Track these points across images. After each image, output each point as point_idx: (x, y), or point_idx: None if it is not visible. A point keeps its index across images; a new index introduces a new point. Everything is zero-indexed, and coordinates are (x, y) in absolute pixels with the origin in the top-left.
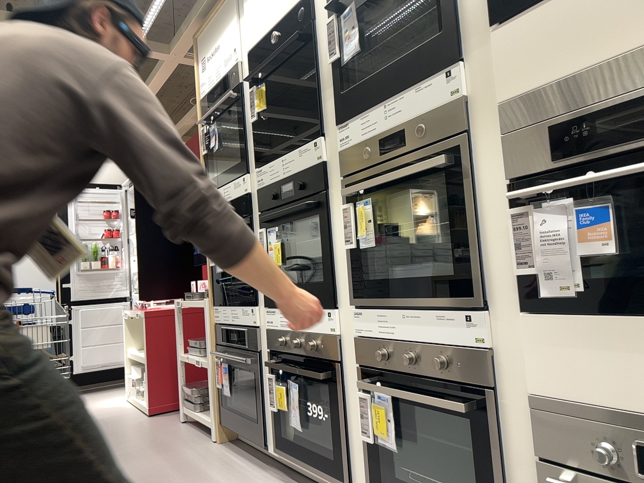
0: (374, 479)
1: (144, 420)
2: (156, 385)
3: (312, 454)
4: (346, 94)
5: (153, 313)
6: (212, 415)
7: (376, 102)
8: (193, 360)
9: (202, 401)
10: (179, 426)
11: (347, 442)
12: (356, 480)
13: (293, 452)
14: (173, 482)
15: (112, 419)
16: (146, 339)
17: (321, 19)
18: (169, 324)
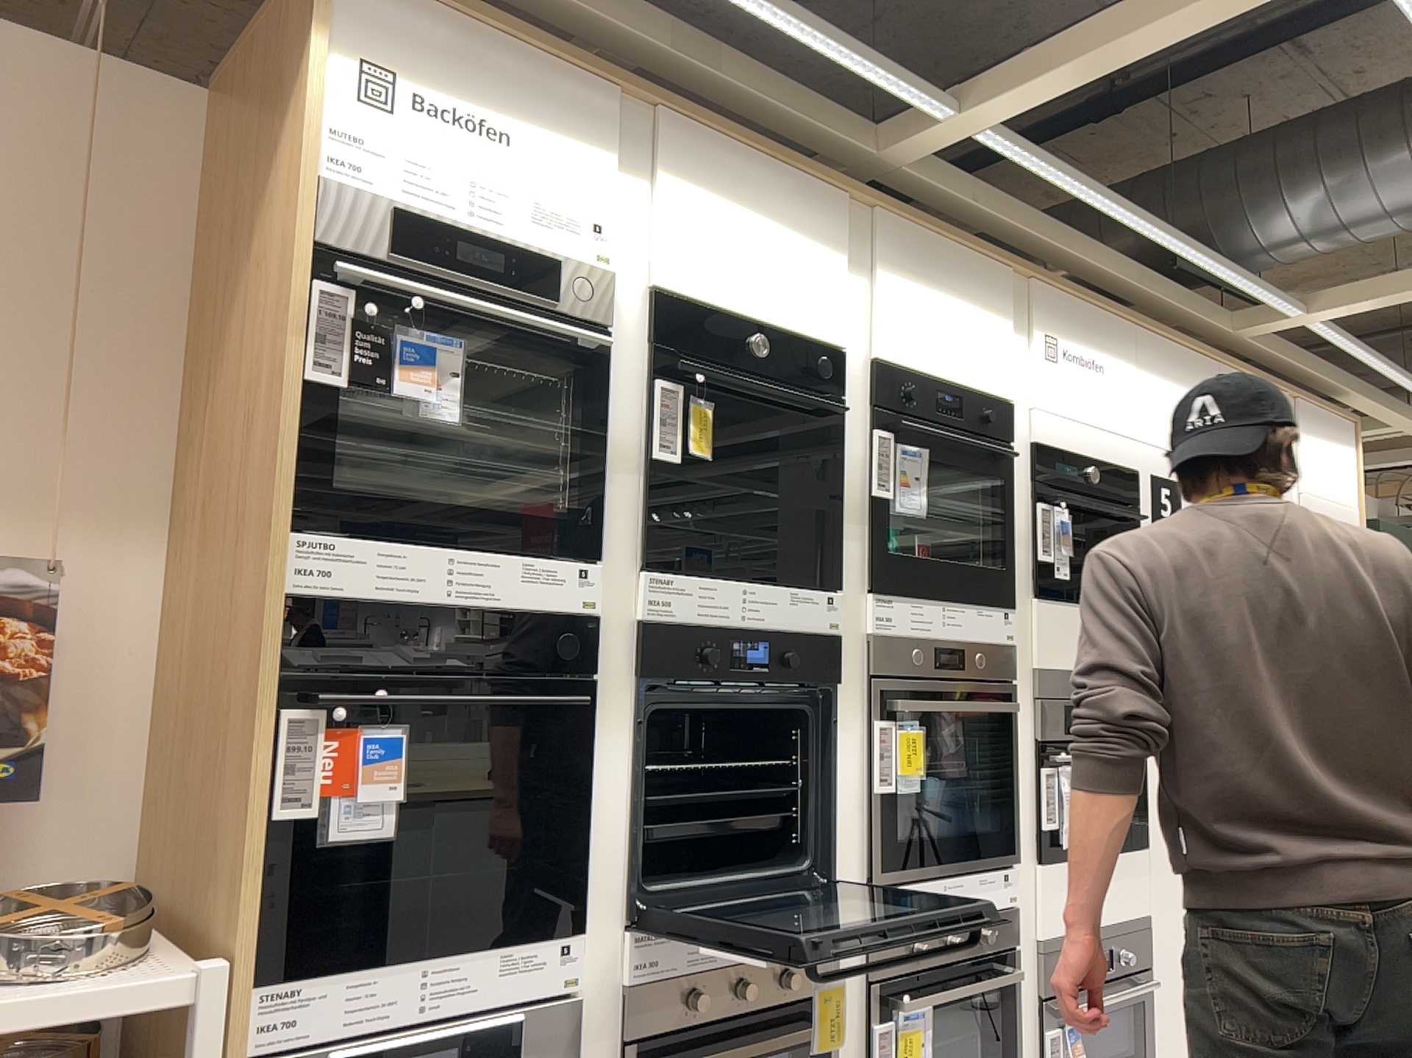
0: None
1: None
2: None
3: None
4: (889, 557)
5: None
6: None
7: (928, 595)
8: None
9: None
10: None
11: None
12: None
13: None
14: None
15: None
16: None
17: (850, 411)
18: None
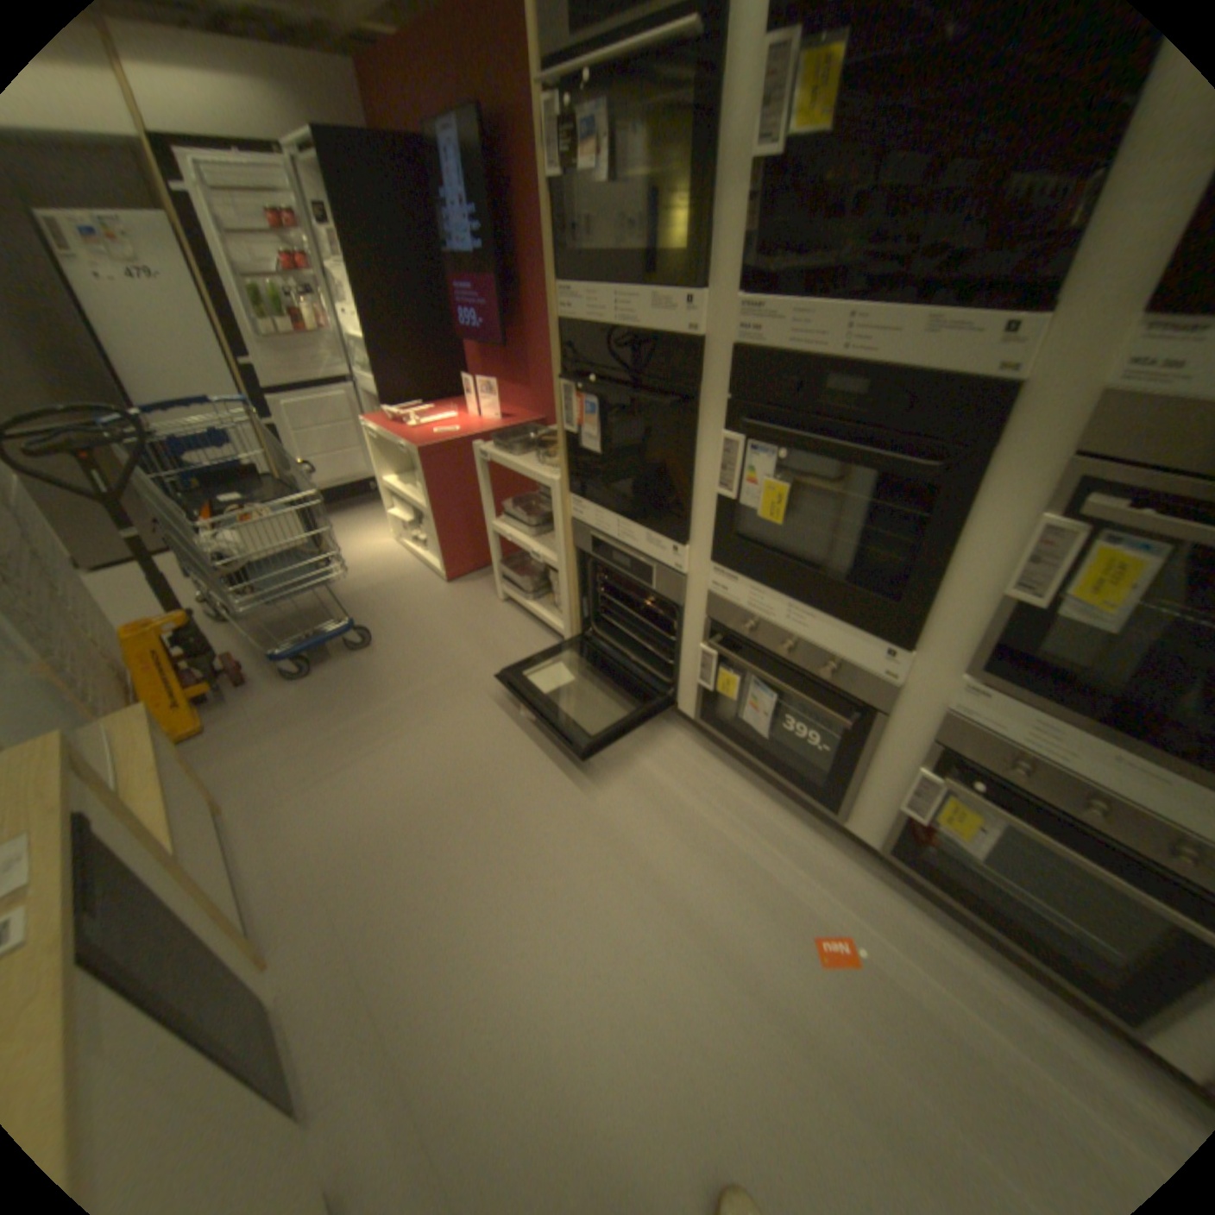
0: (903, 843)
1: (446, 595)
2: (450, 549)
3: (776, 760)
4: None
5: (429, 452)
6: (568, 628)
7: None
8: (523, 547)
9: (534, 589)
10: (502, 612)
11: (855, 784)
12: (855, 817)
13: (735, 739)
14: (561, 748)
15: (396, 588)
16: (417, 480)
17: None
18: (454, 466)
